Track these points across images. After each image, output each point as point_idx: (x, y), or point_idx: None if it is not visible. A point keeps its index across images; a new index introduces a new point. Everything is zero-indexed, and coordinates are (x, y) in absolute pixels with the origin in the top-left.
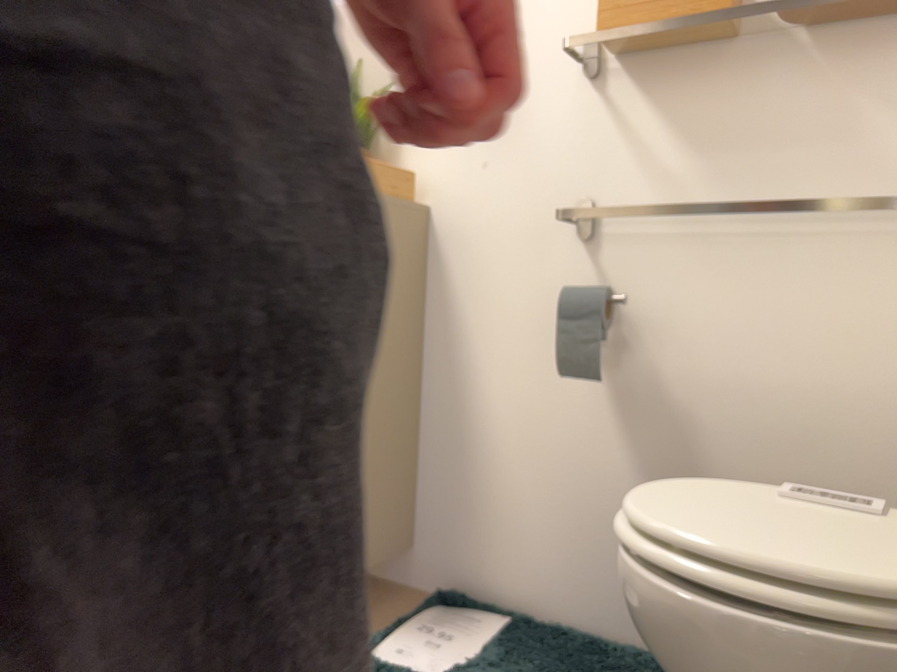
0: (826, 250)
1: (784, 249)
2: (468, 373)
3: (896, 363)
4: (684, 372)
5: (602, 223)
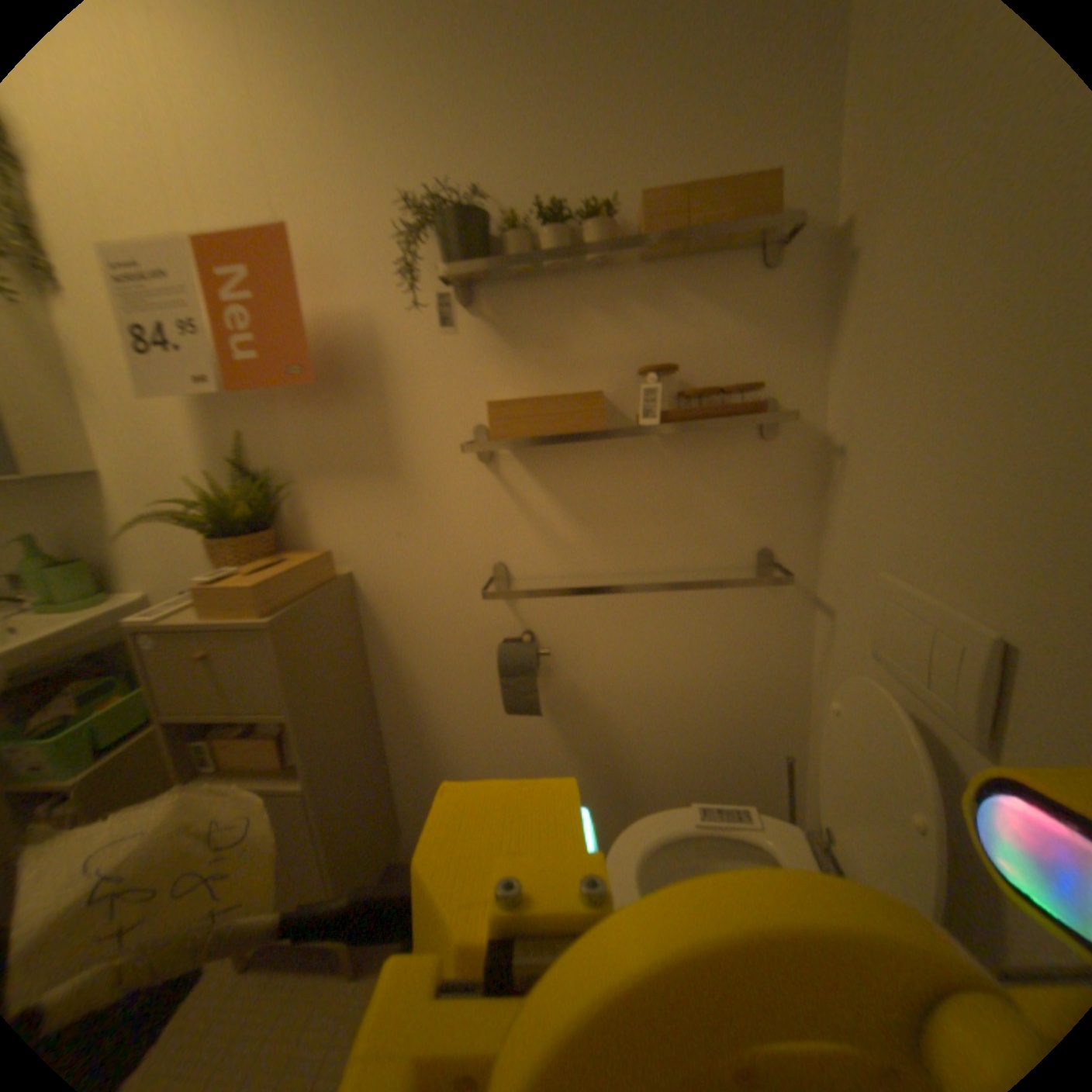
0: (692, 594)
1: (663, 595)
2: (422, 706)
3: (744, 666)
4: (601, 687)
5: (519, 580)
